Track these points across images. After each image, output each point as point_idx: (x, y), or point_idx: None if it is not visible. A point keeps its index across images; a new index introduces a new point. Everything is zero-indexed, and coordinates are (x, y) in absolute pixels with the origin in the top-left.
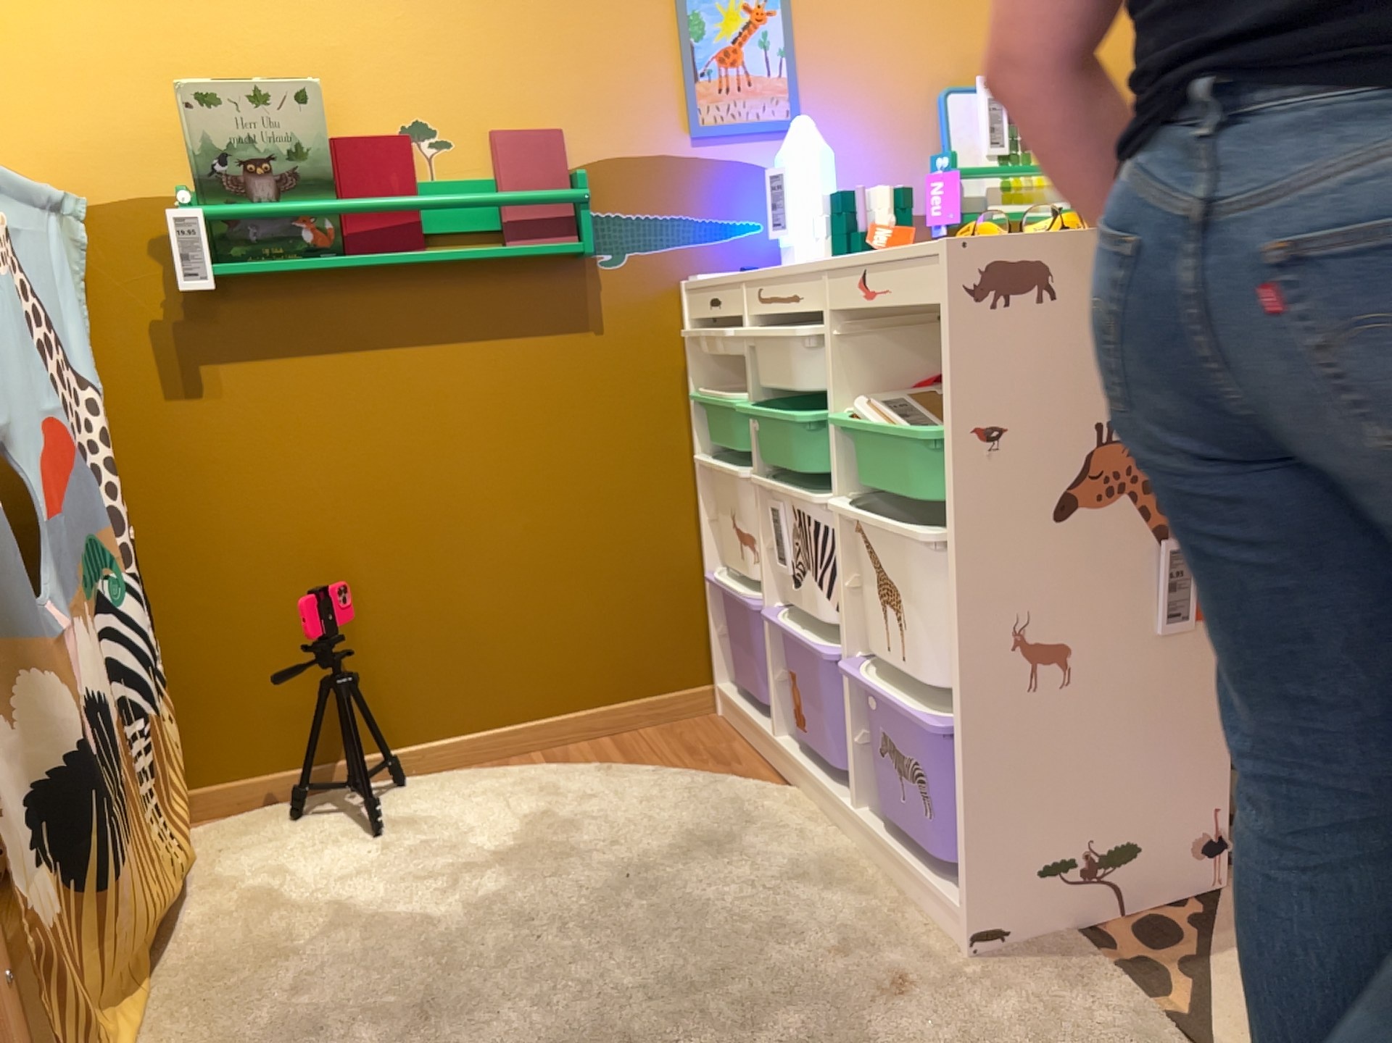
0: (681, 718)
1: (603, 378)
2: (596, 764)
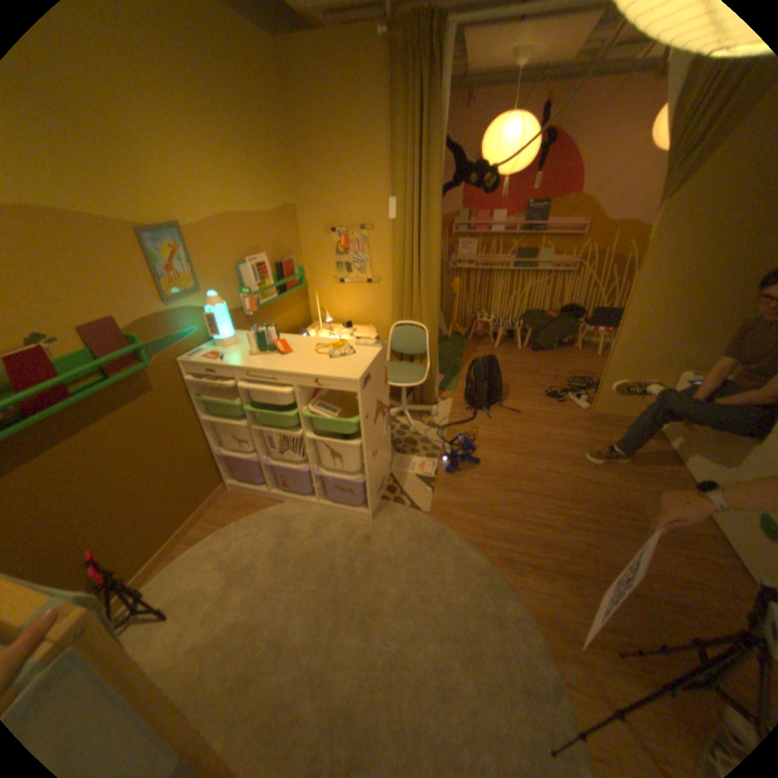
0: (218, 500)
1: (158, 408)
2: (210, 535)
